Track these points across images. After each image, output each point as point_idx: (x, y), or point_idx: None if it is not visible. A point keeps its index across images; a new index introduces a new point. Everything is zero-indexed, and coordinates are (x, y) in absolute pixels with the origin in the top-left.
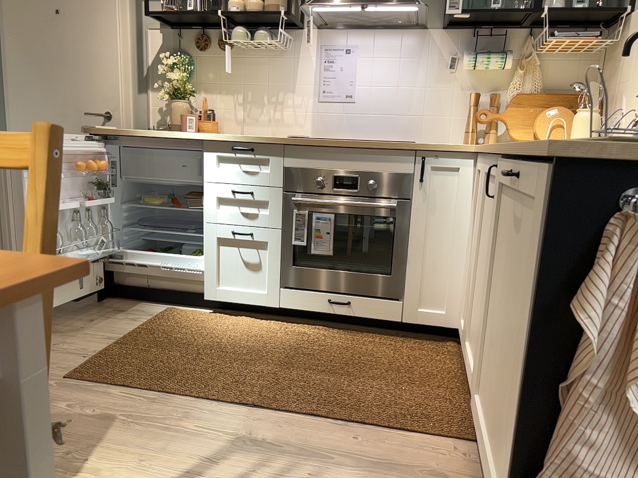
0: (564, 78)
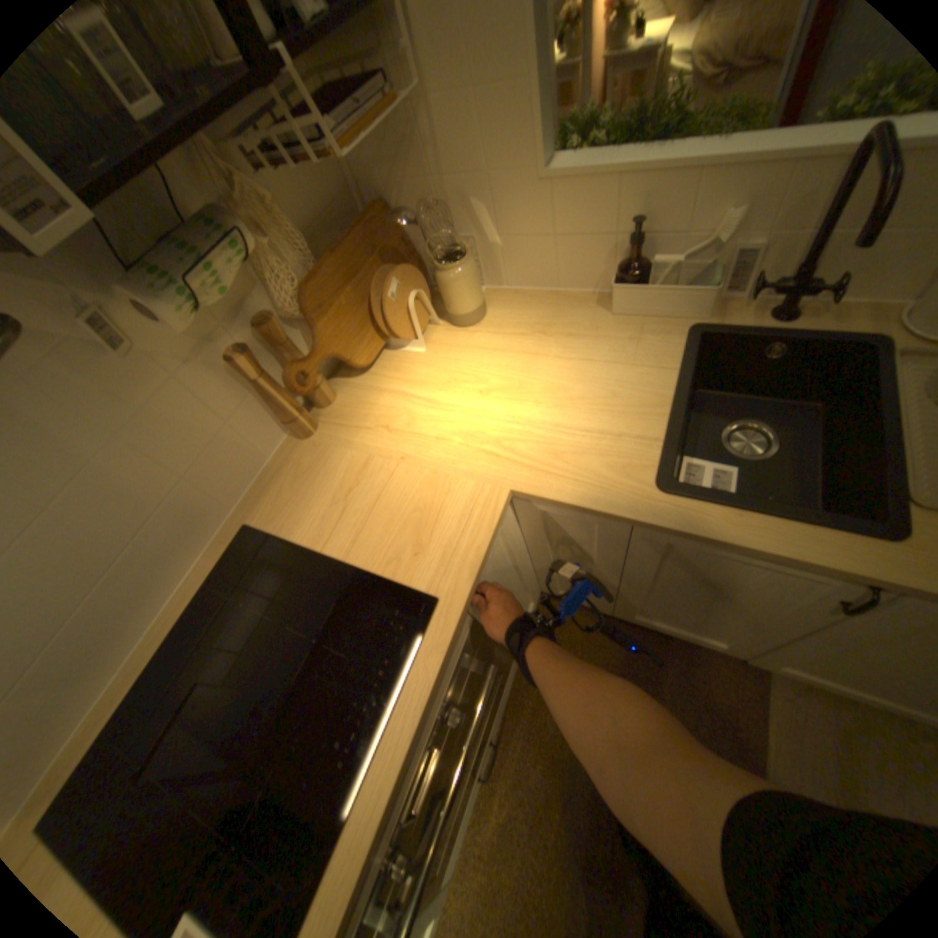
0: (301, 188)
